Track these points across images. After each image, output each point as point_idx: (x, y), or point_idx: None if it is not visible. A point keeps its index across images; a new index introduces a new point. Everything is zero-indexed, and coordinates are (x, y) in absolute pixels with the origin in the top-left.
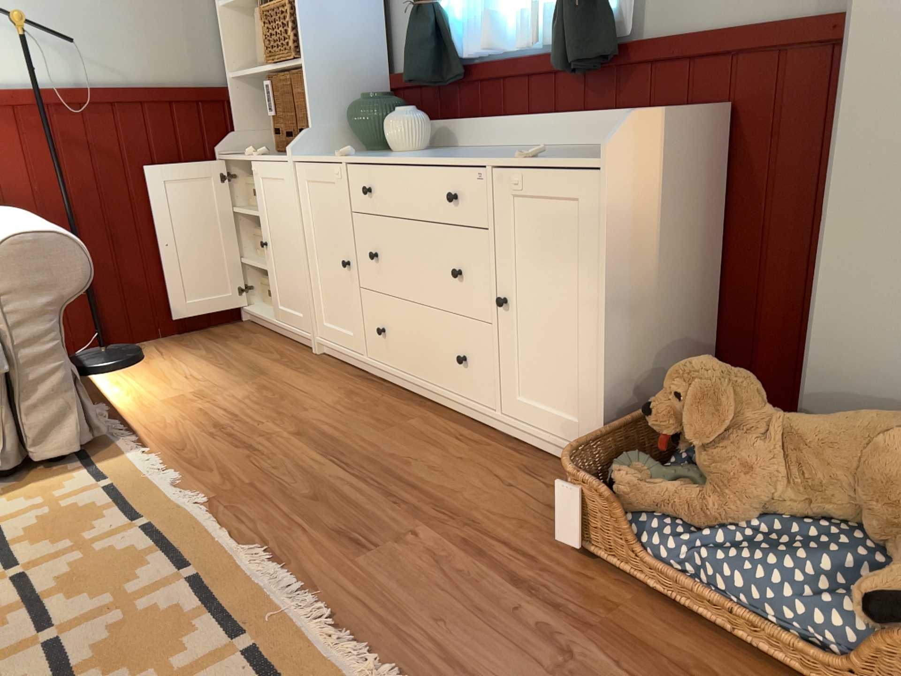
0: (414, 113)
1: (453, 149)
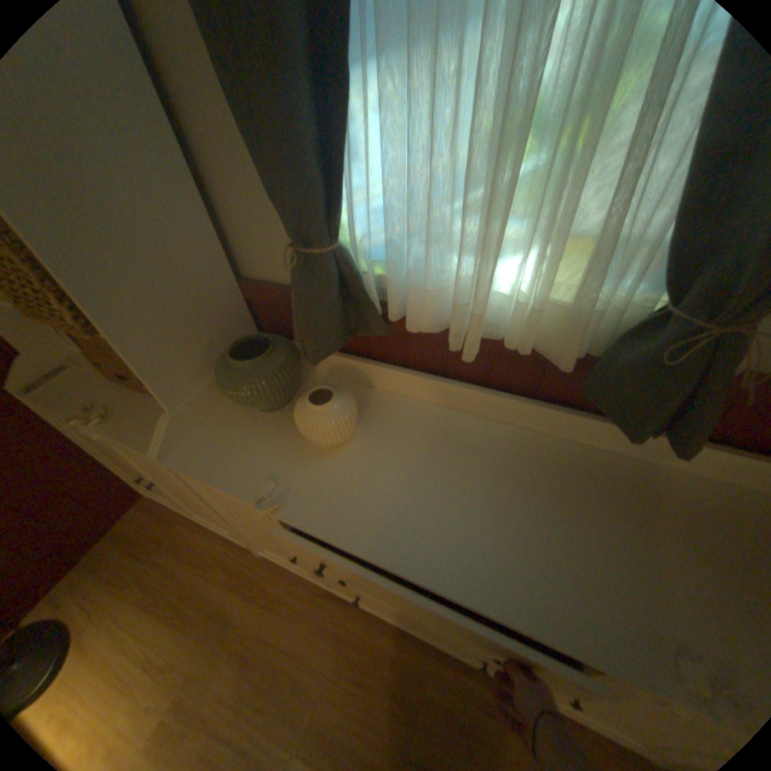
0: (344, 407)
1: (388, 412)
